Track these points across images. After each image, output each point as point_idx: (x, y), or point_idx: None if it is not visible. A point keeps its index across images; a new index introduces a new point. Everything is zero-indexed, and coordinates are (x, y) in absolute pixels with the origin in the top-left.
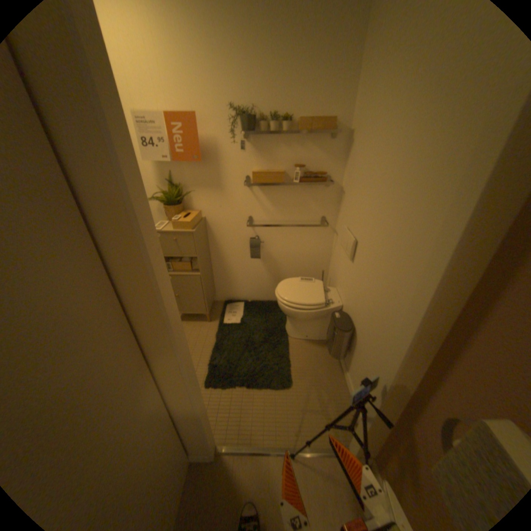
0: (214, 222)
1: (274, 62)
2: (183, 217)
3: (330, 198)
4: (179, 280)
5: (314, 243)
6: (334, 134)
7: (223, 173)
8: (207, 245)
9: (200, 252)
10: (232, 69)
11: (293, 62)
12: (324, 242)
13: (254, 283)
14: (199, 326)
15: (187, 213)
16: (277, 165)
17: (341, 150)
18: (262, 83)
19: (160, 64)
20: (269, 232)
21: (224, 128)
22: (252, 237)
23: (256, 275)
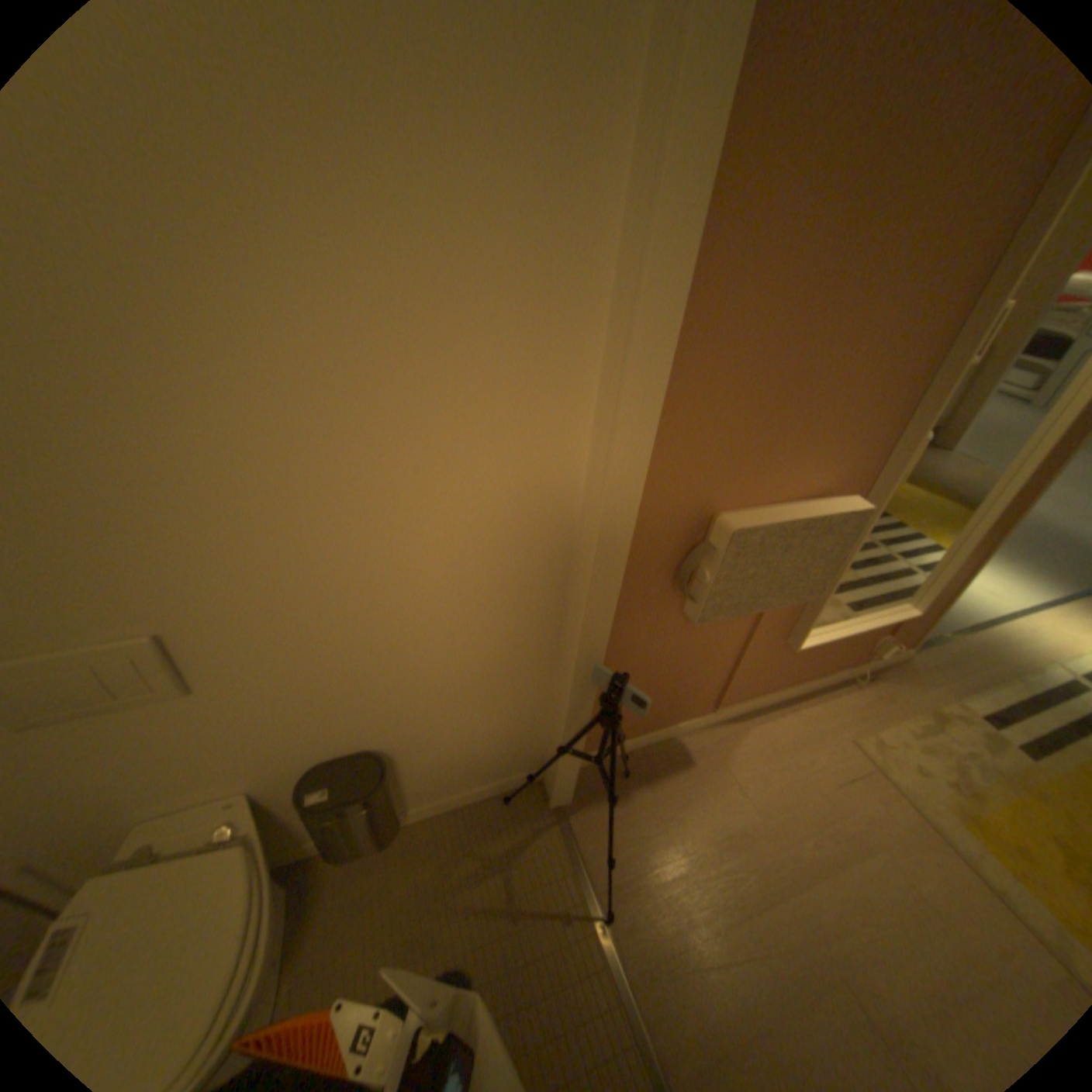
0: None
1: None
2: None
3: None
4: None
5: None
6: None
7: None
8: None
9: None
10: None
11: None
12: None
13: None
14: None
15: None
16: None
17: None
18: None
19: None
20: None
21: None
22: None
23: None
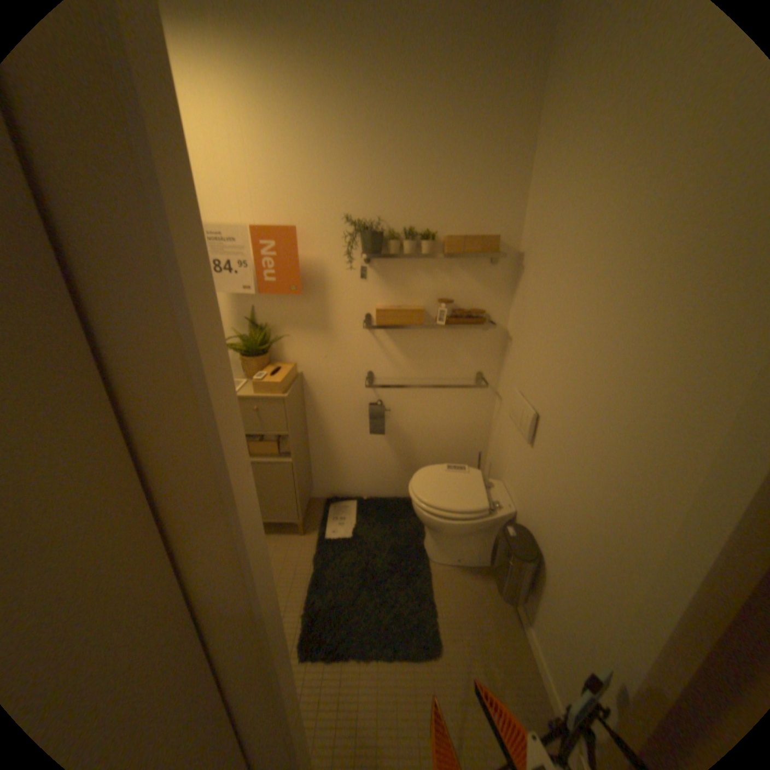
0: (315, 378)
1: (410, 162)
2: (269, 373)
3: (489, 345)
4: (258, 470)
5: (466, 409)
6: (495, 258)
7: (331, 308)
8: (303, 412)
9: (293, 426)
10: (351, 169)
11: (437, 162)
12: (480, 409)
13: (373, 470)
14: (285, 541)
15: (275, 365)
16: (412, 299)
17: (505, 279)
18: (392, 188)
19: (247, 161)
20: (397, 394)
21: (336, 246)
22: (371, 401)
23: (377, 457)
